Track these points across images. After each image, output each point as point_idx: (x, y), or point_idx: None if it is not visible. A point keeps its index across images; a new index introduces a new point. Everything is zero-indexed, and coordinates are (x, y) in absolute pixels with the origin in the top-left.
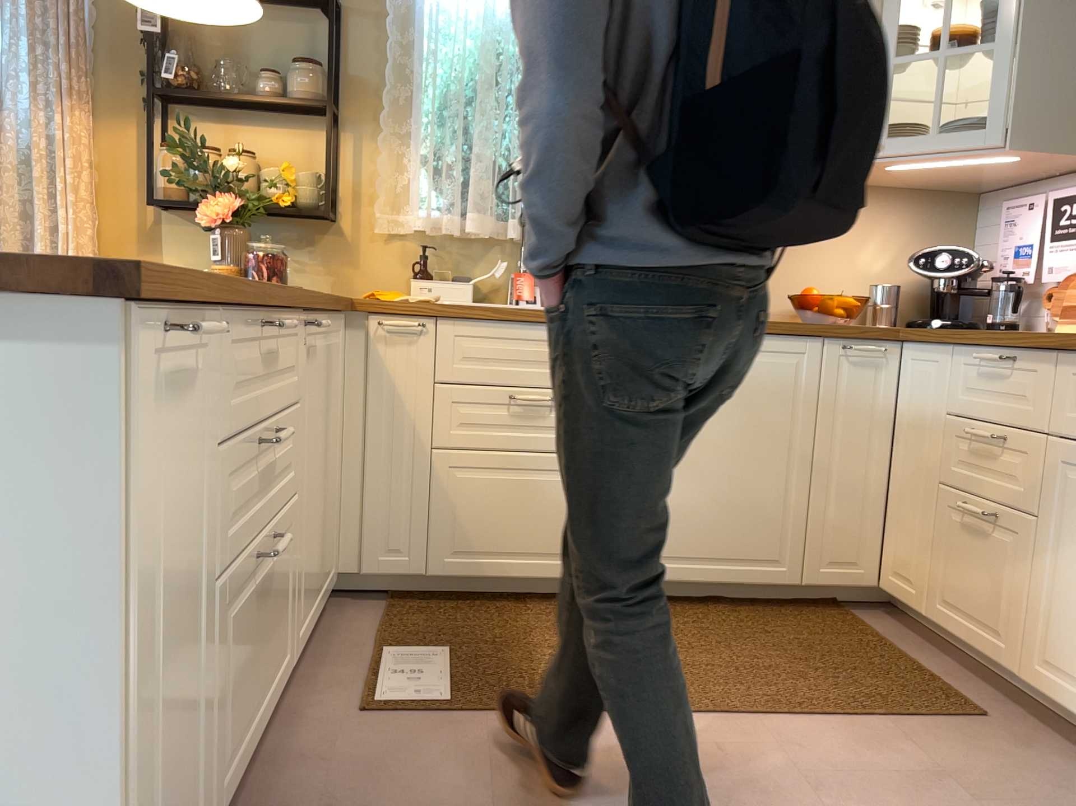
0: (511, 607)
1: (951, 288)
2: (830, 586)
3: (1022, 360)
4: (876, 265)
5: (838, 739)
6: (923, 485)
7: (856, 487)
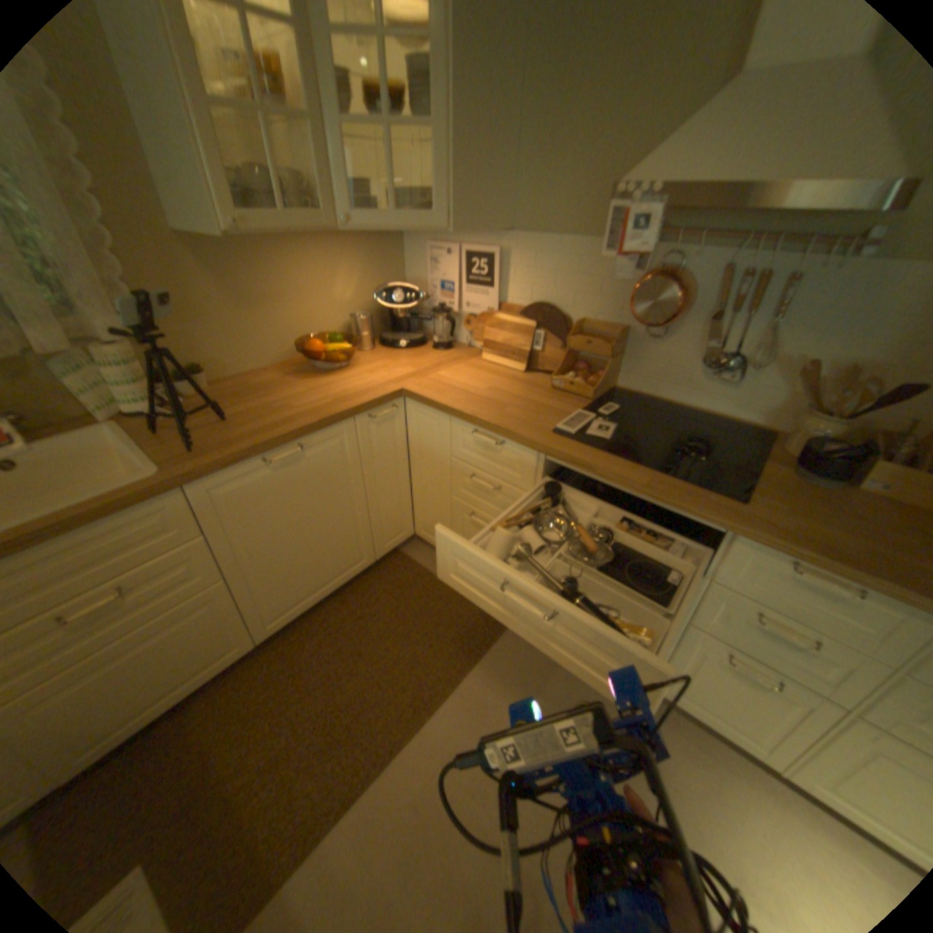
0: (173, 727)
1: (404, 314)
2: (390, 550)
3: (508, 443)
4: (346, 295)
5: (462, 718)
6: (437, 490)
7: (393, 494)
